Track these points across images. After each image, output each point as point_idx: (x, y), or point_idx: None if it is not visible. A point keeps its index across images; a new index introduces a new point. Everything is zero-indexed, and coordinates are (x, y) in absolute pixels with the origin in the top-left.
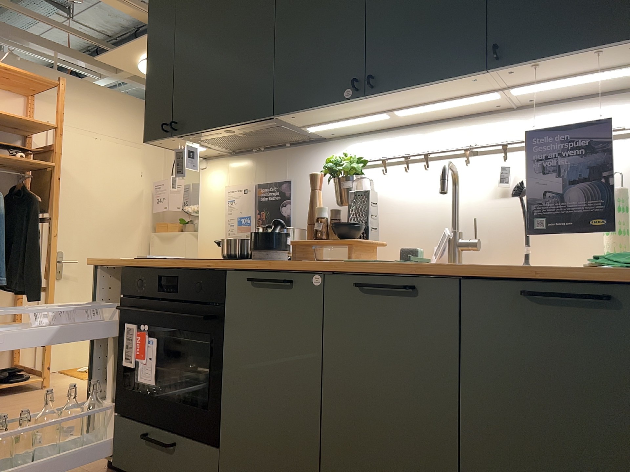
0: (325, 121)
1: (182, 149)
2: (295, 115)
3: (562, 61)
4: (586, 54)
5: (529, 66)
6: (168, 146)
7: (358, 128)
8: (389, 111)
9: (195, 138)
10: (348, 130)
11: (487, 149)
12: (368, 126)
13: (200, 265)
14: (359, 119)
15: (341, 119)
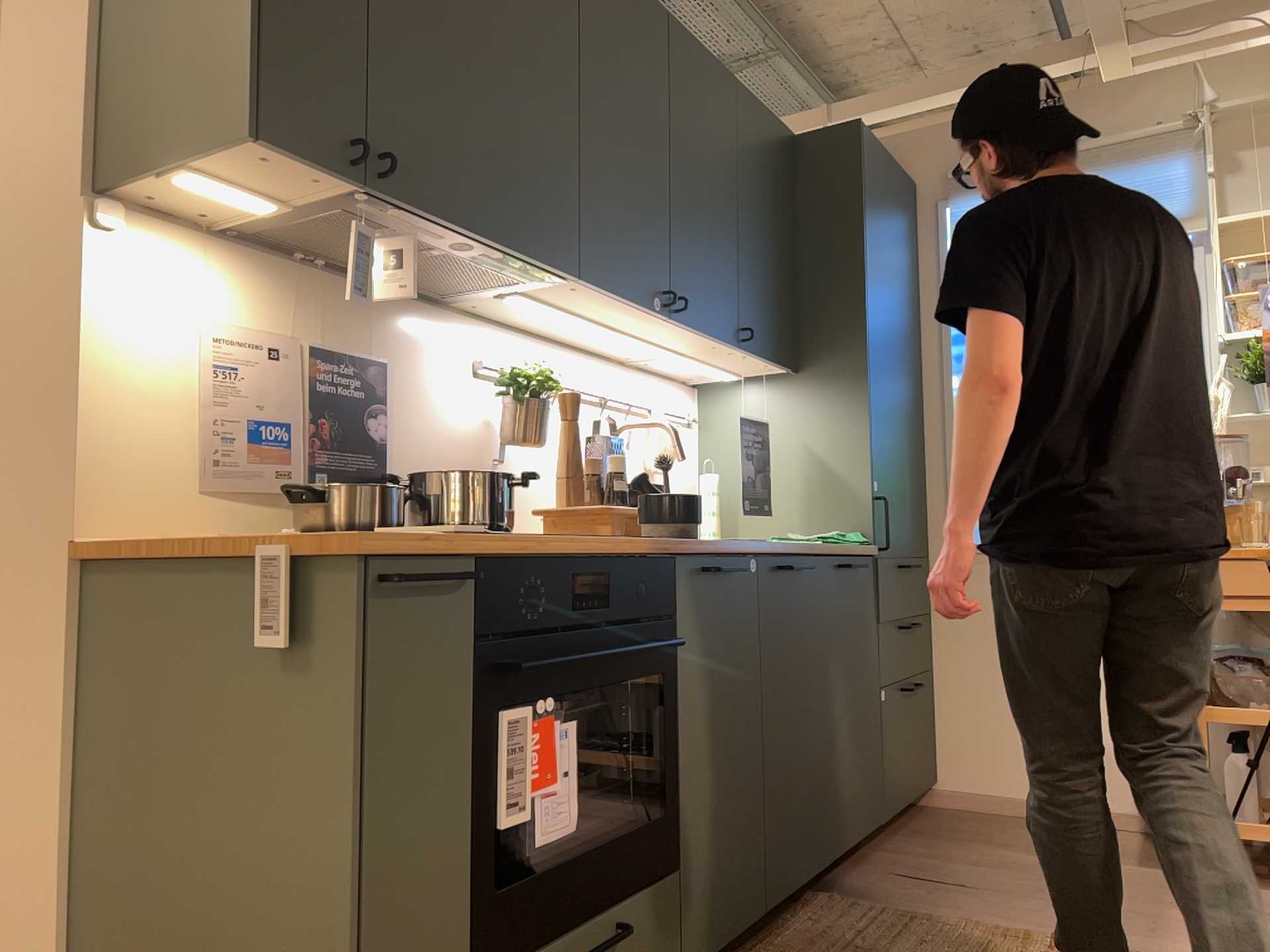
0: (552, 301)
1: (371, 232)
2: (581, 287)
3: (753, 359)
4: (766, 362)
5: (747, 354)
6: (238, 165)
7: (512, 314)
8: (614, 327)
9: (385, 213)
10: (498, 310)
11: (612, 402)
12: (524, 318)
13: (635, 548)
14: (578, 319)
15: (569, 310)
